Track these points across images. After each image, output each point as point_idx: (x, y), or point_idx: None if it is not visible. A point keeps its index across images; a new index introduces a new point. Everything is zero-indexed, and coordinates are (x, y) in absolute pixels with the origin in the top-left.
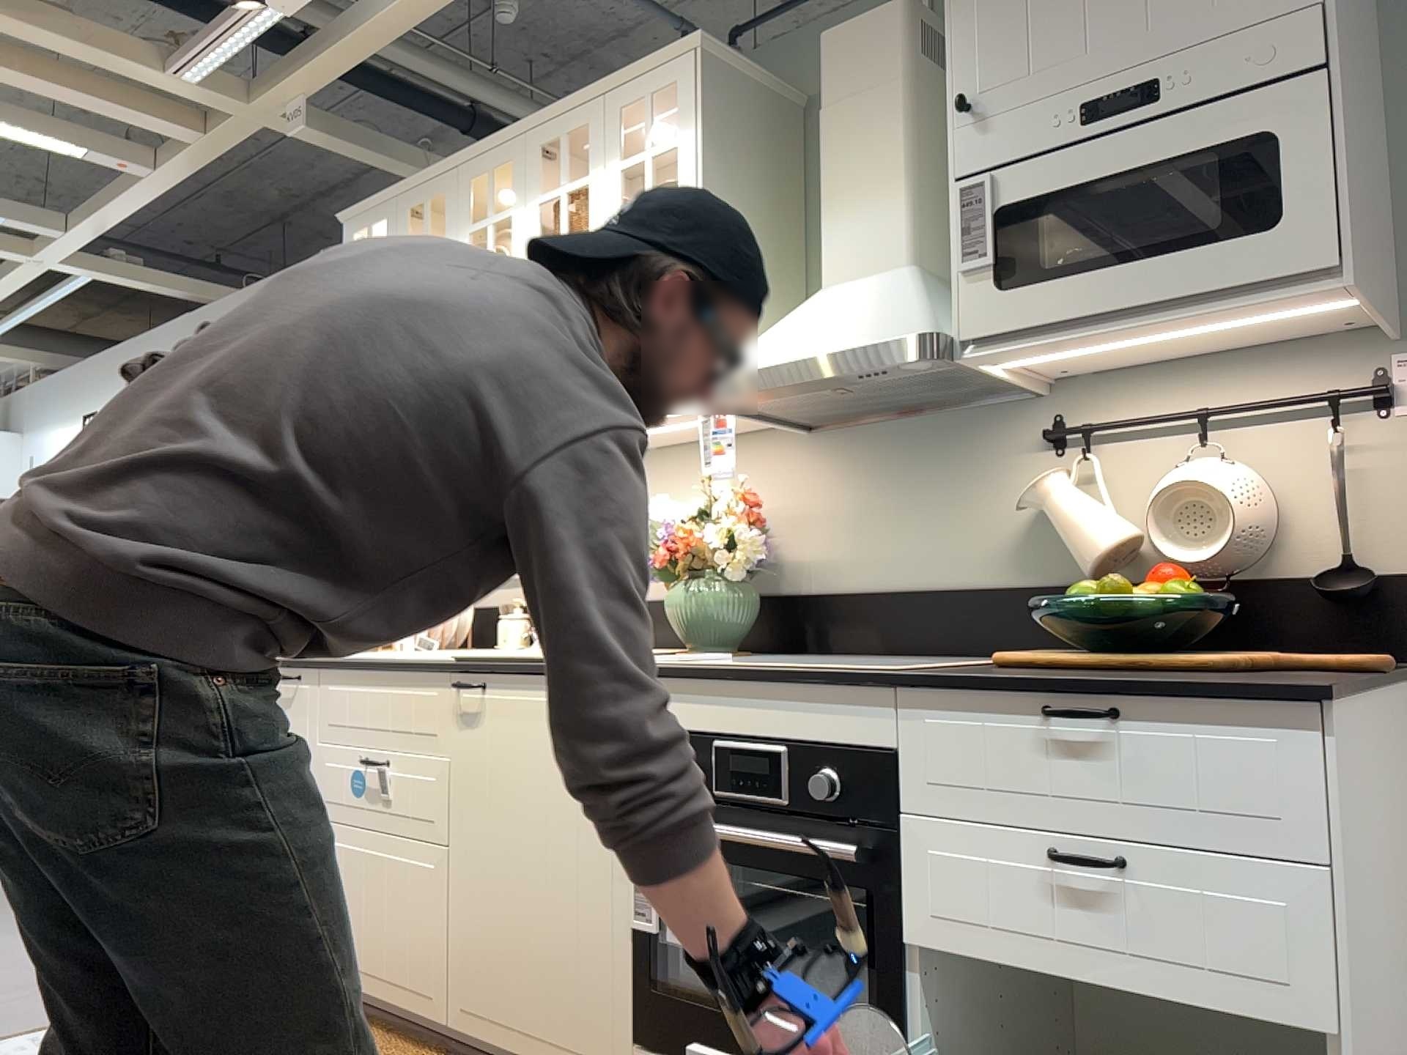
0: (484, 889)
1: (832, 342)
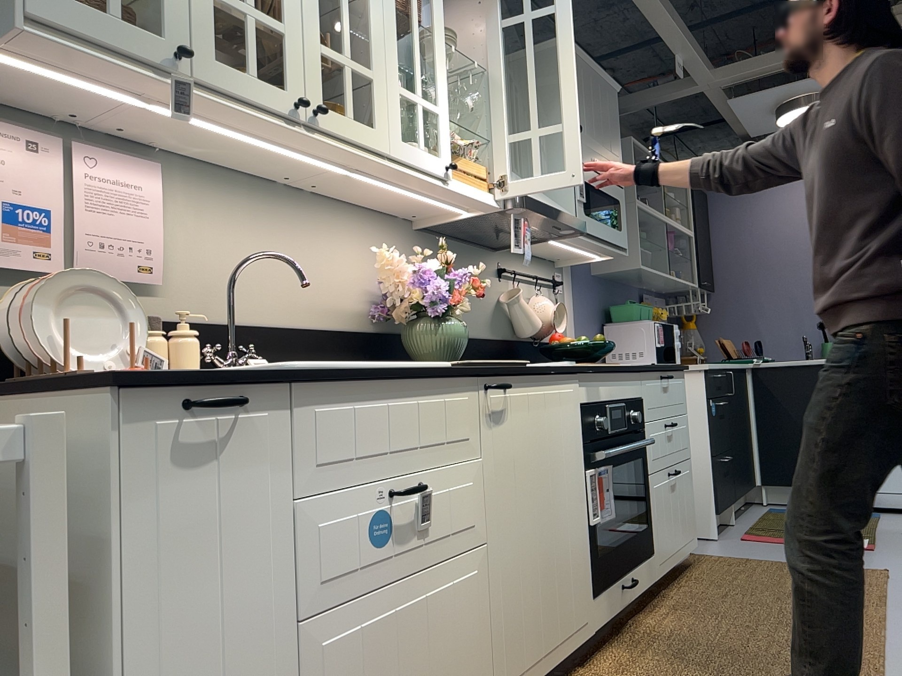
0: (518, 560)
1: (555, 206)
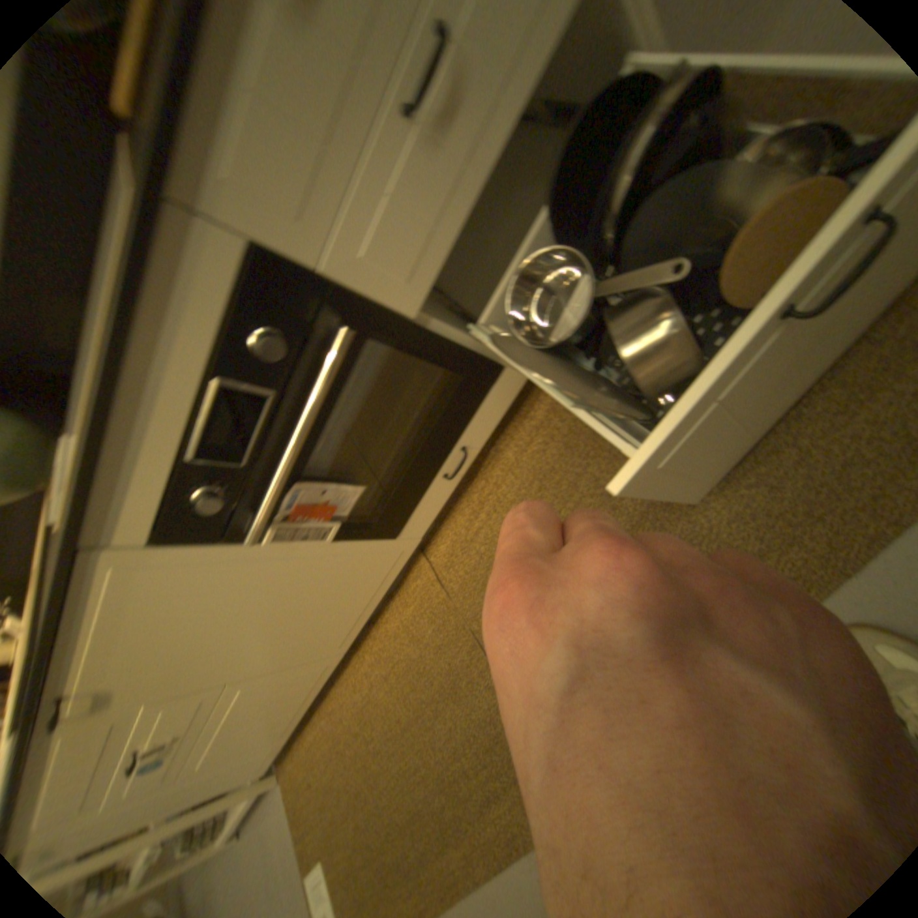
0: (269, 650)
1: None
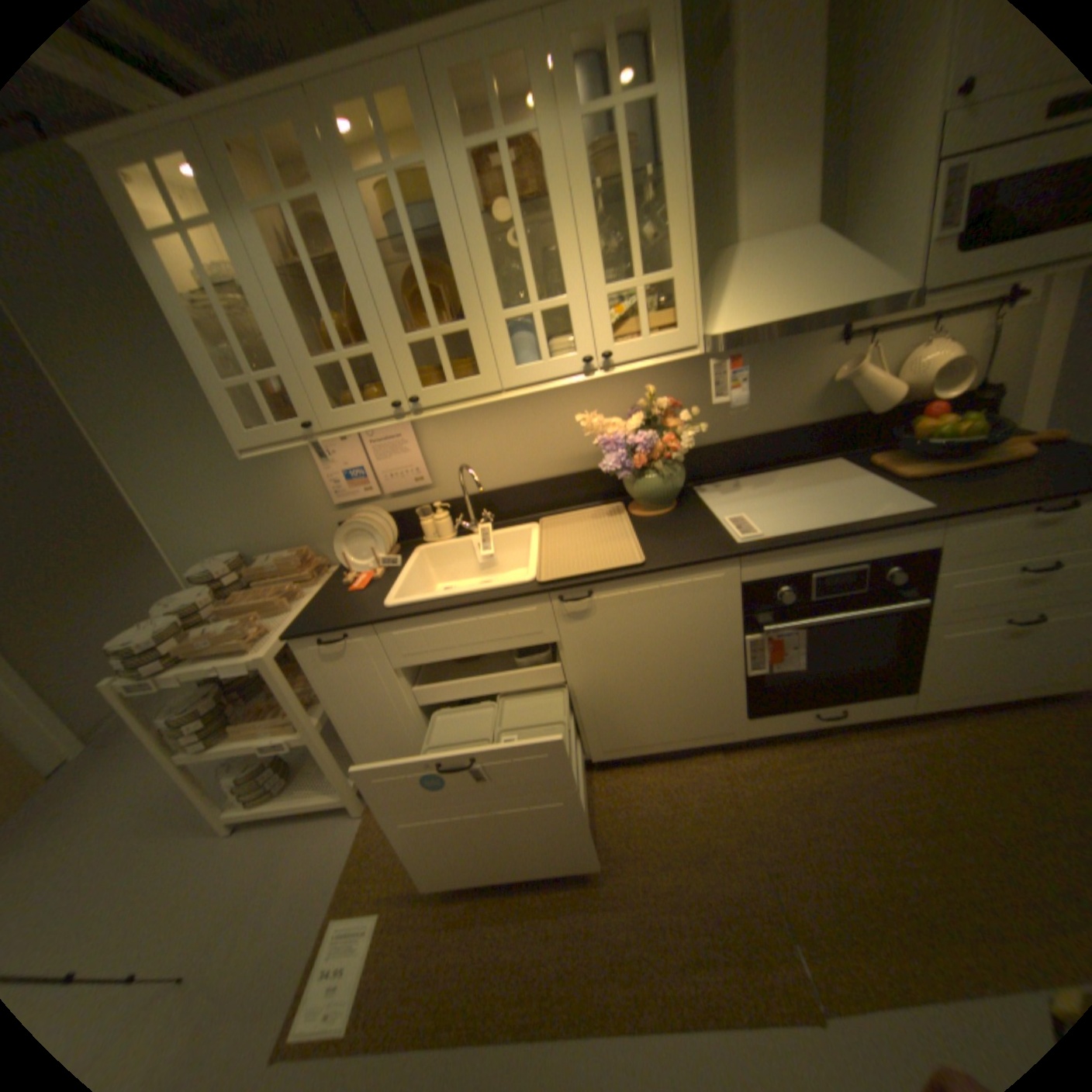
0: (615, 695)
1: (833, 296)
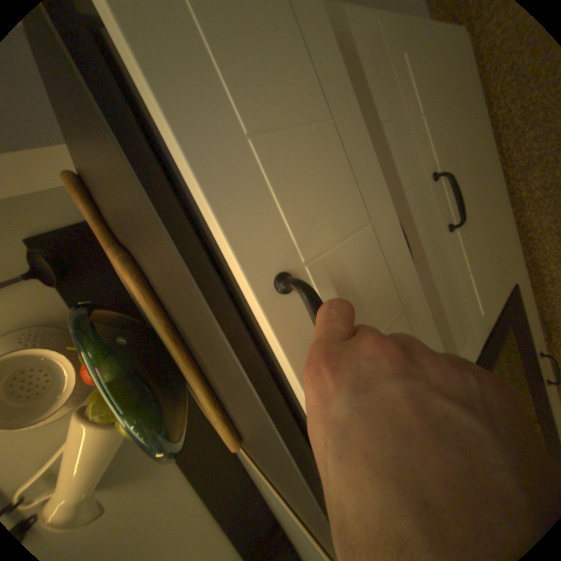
0: None
1: None
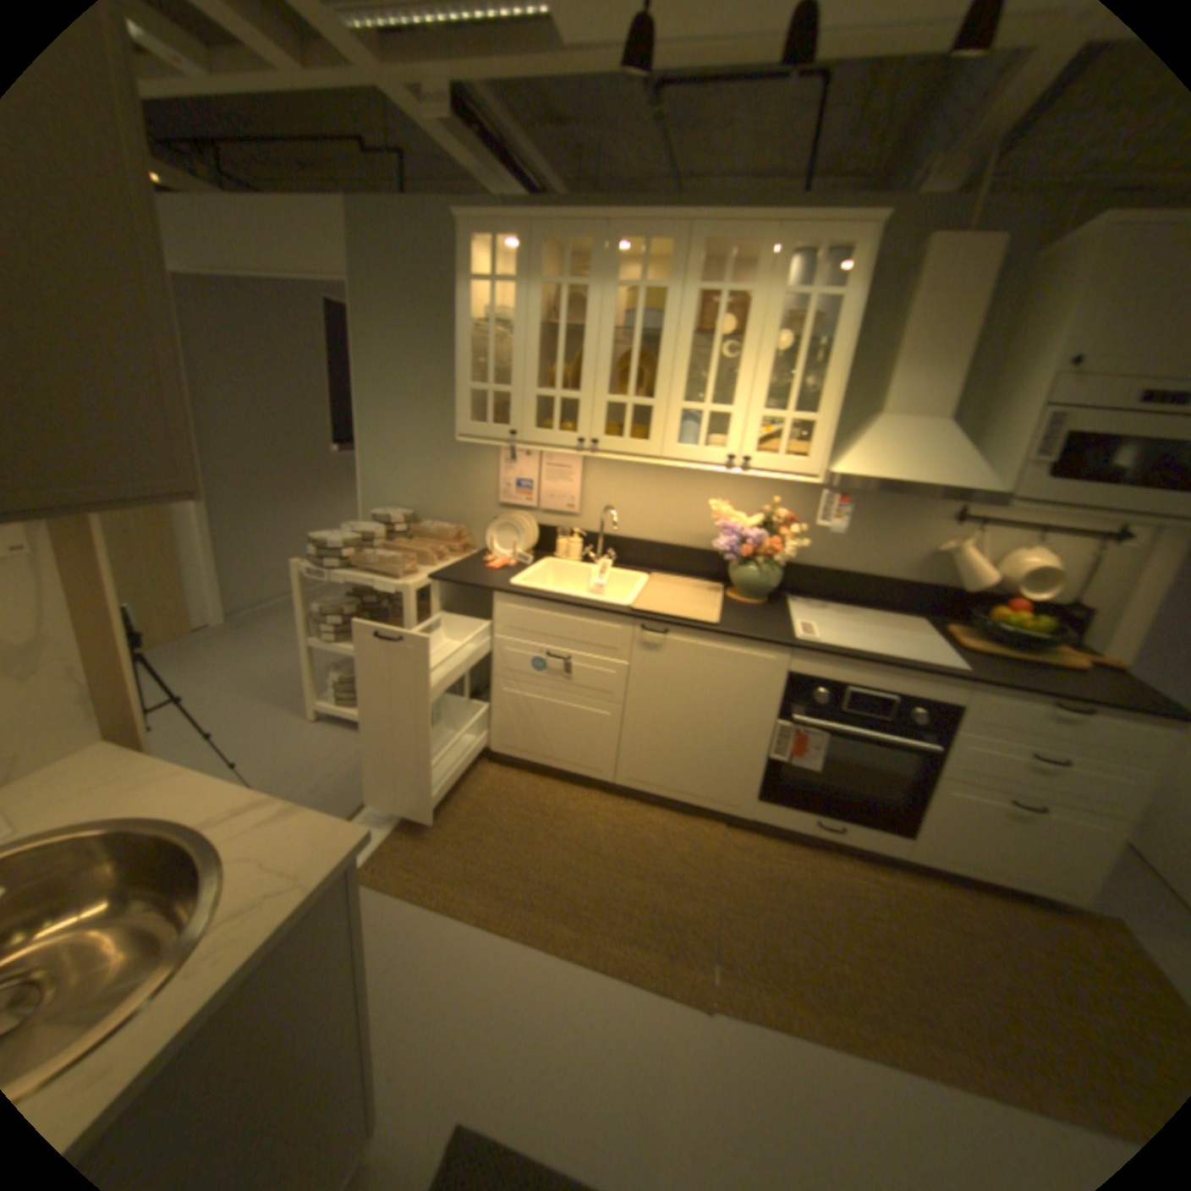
0: (654, 729)
1: (935, 475)
